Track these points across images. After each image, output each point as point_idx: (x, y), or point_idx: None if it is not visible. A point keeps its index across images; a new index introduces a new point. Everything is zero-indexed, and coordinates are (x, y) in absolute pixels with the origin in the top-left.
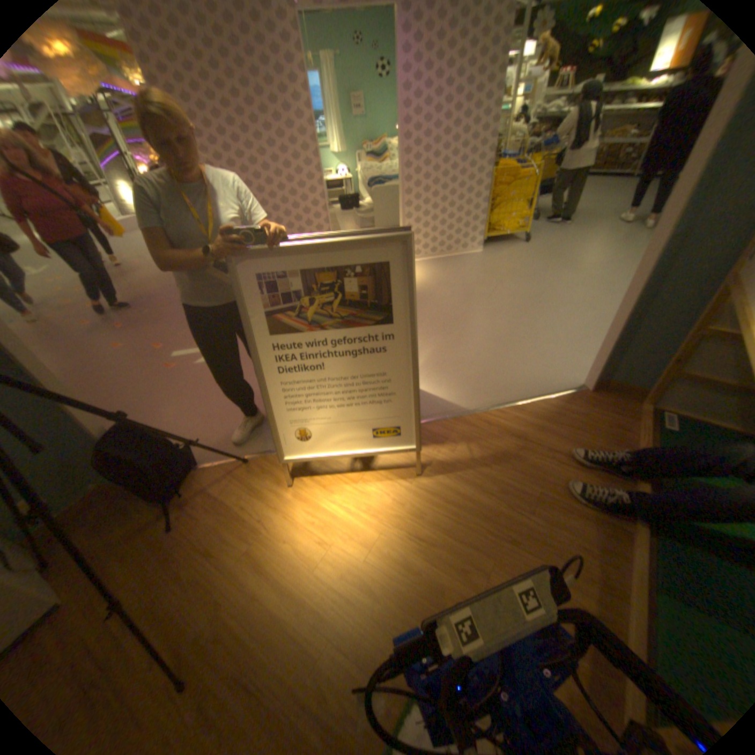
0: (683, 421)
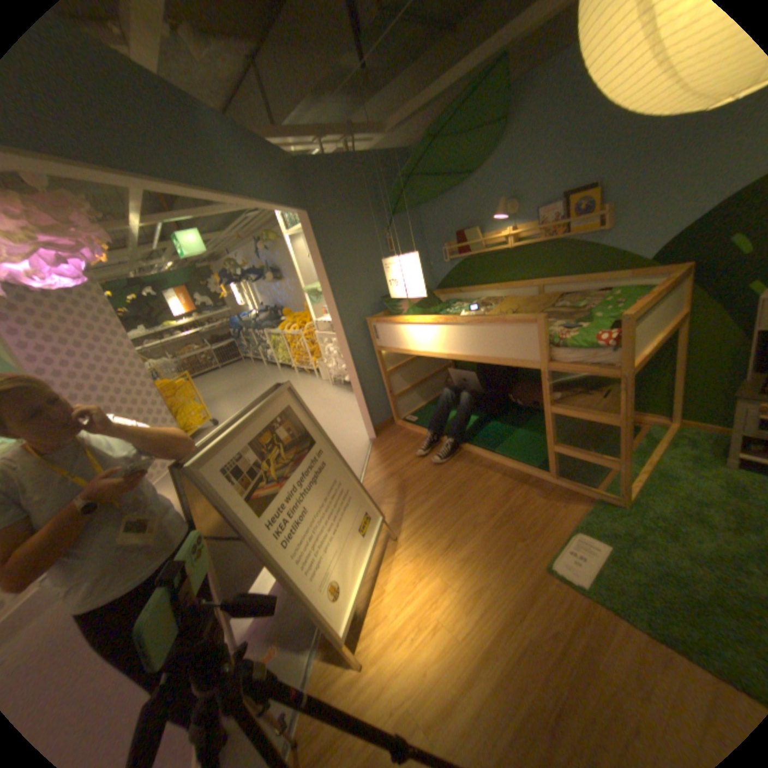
0: (411, 415)
